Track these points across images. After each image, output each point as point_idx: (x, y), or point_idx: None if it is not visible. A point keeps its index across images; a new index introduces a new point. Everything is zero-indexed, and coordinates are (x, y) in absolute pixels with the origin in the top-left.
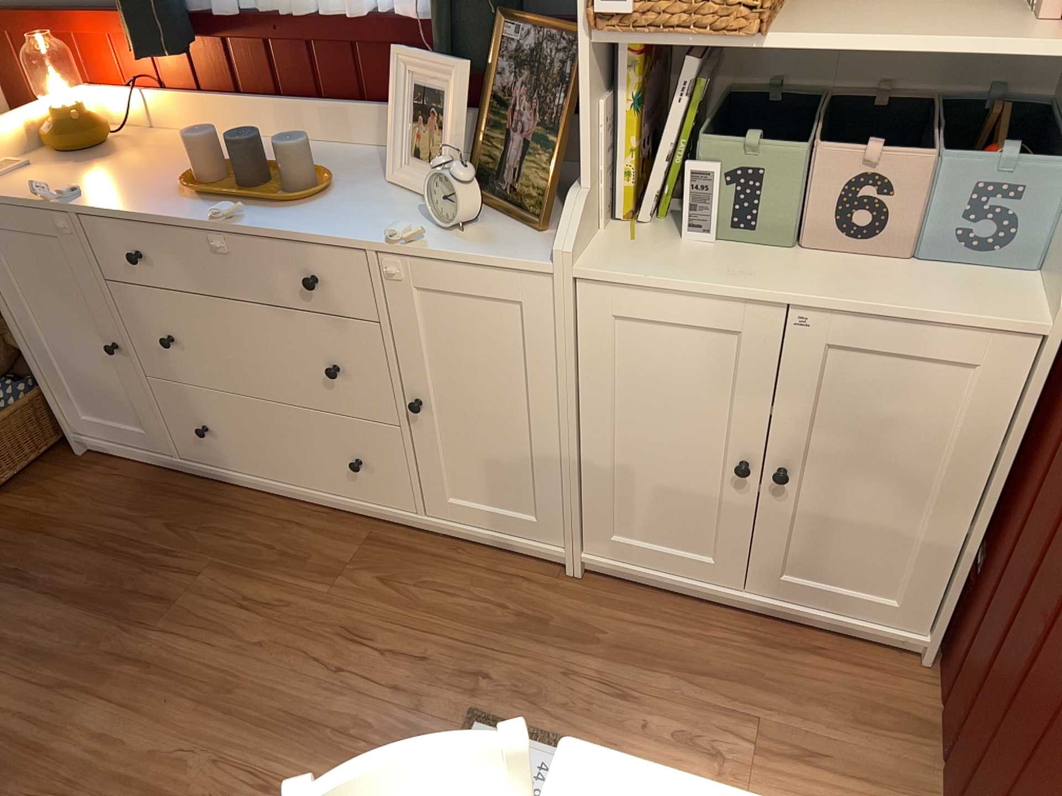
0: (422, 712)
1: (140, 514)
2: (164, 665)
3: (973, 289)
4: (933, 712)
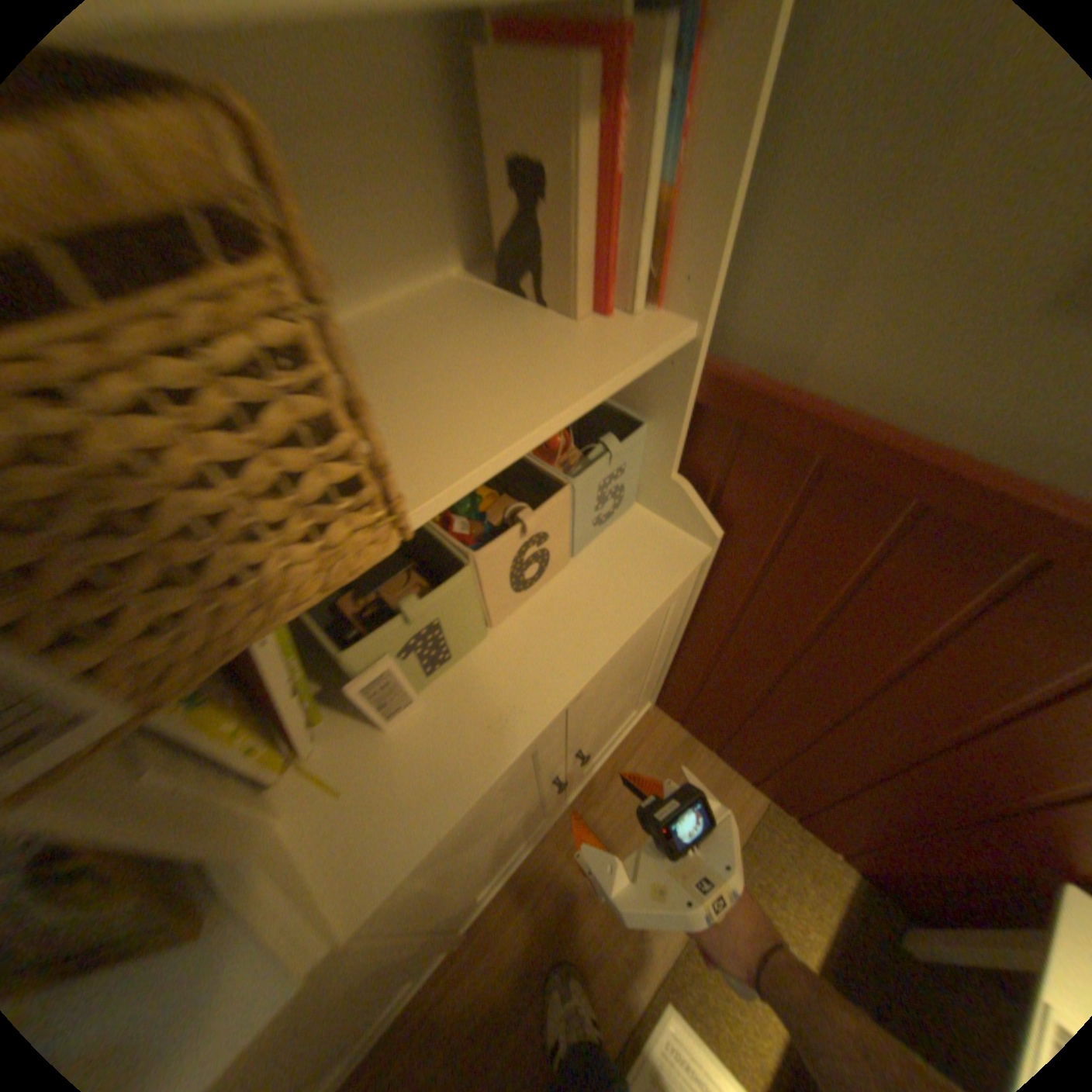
0: None
1: None
2: None
3: (637, 548)
4: (686, 734)
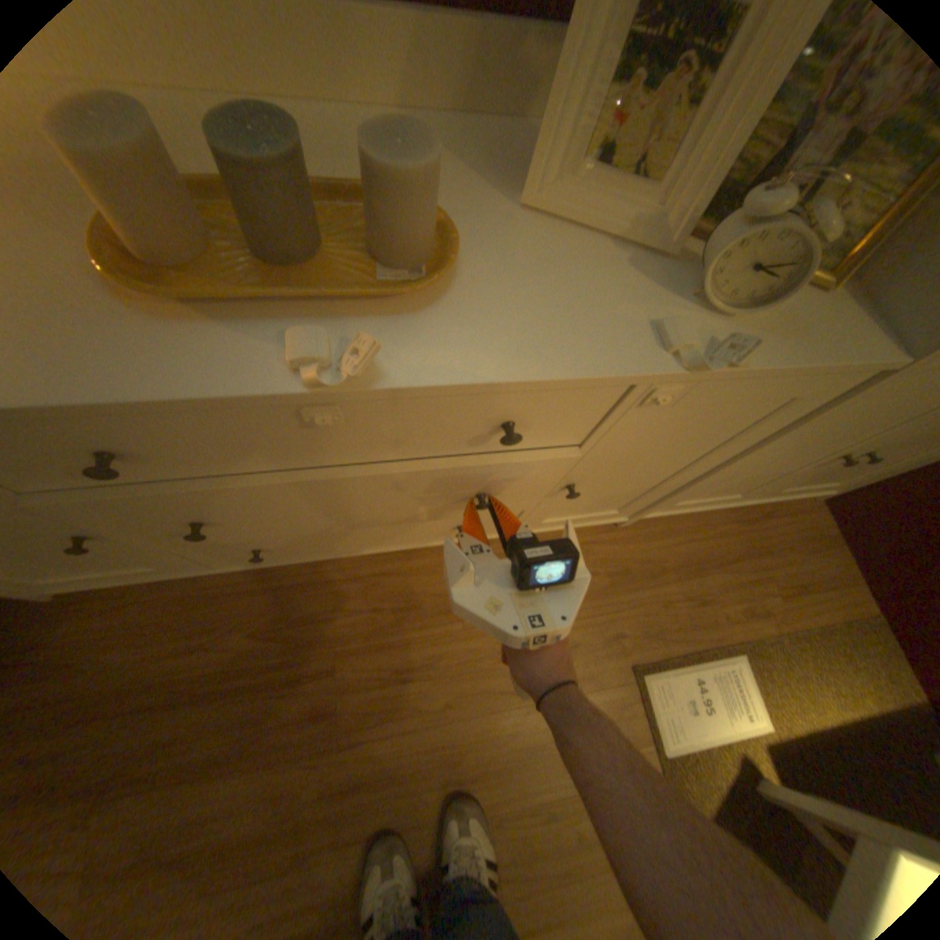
0: (607, 695)
1: (199, 646)
2: (379, 788)
3: None
4: (840, 534)
